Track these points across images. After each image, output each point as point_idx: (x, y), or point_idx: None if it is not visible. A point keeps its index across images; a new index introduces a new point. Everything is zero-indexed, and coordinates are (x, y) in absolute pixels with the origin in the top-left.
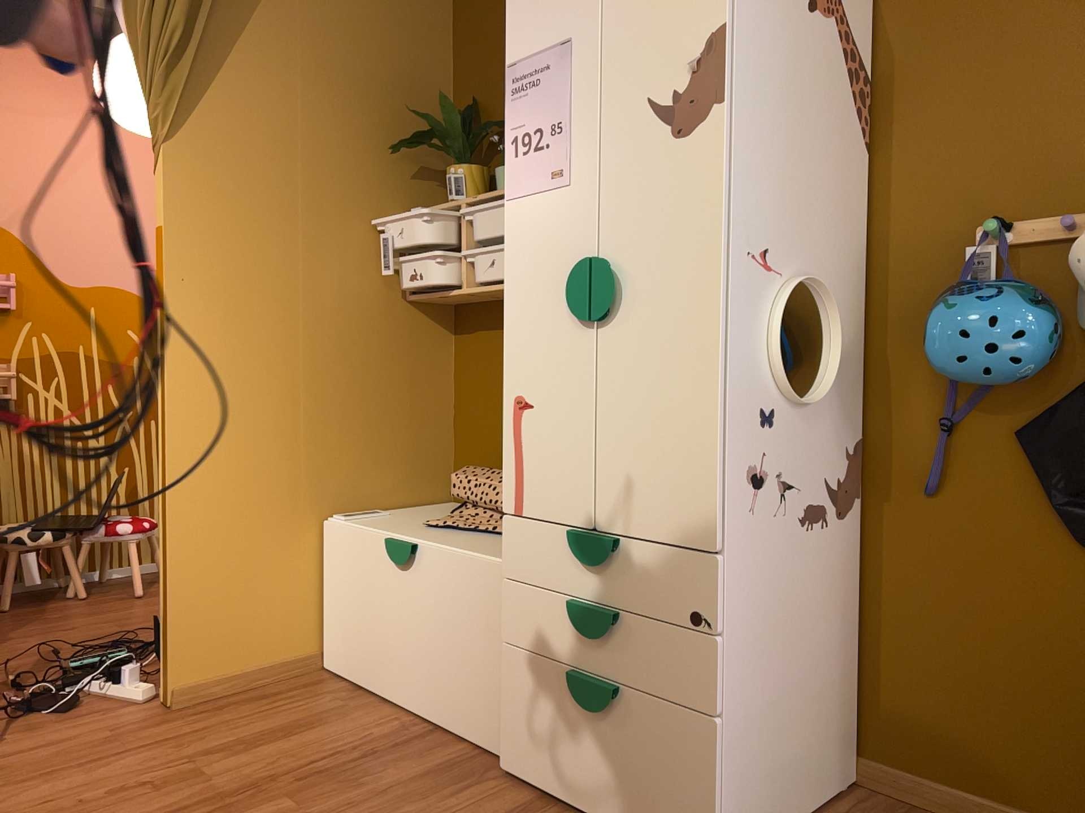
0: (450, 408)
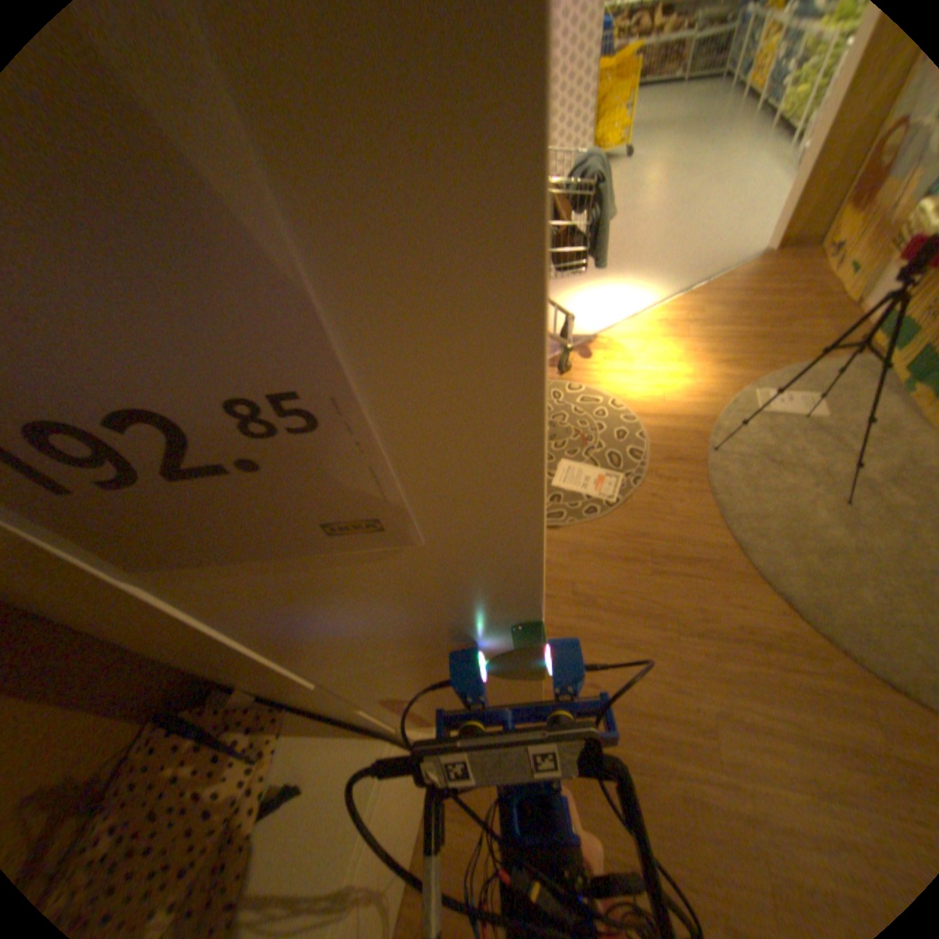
0: None
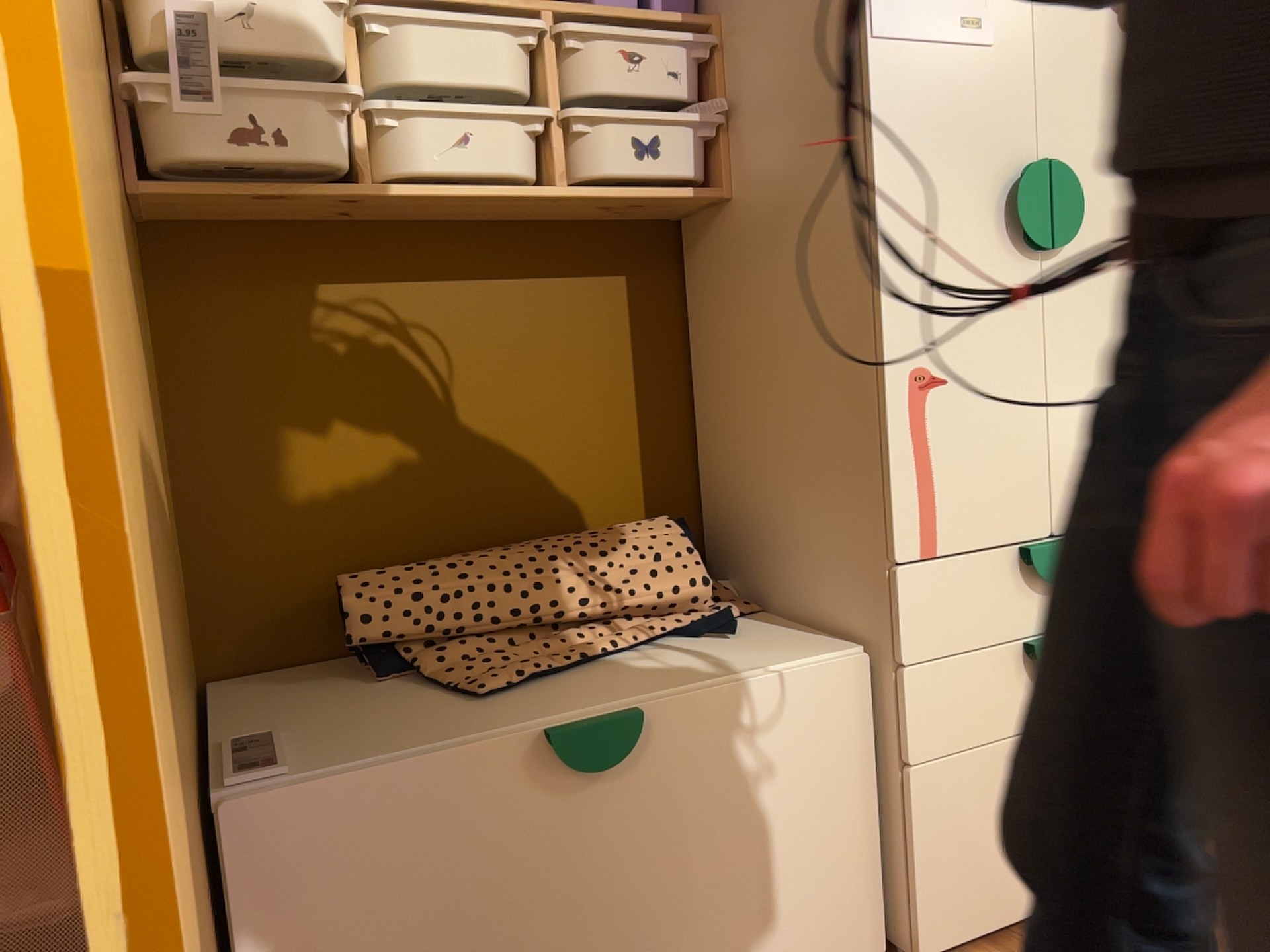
0: (171, 471)
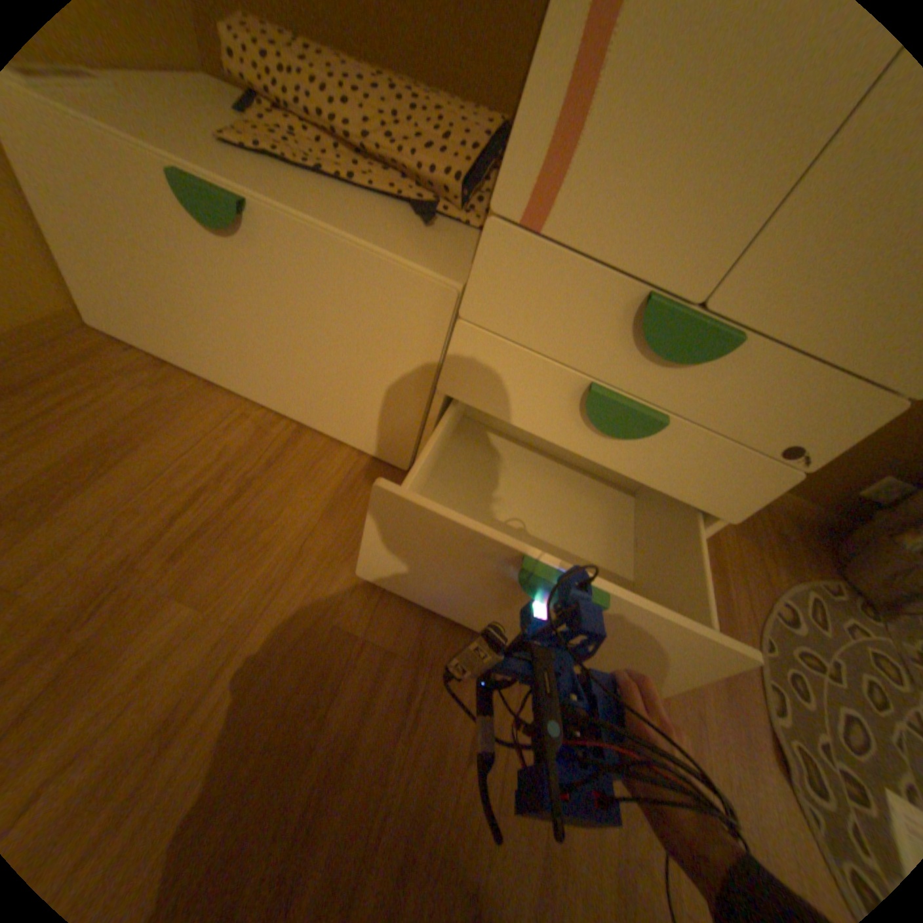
0: None
